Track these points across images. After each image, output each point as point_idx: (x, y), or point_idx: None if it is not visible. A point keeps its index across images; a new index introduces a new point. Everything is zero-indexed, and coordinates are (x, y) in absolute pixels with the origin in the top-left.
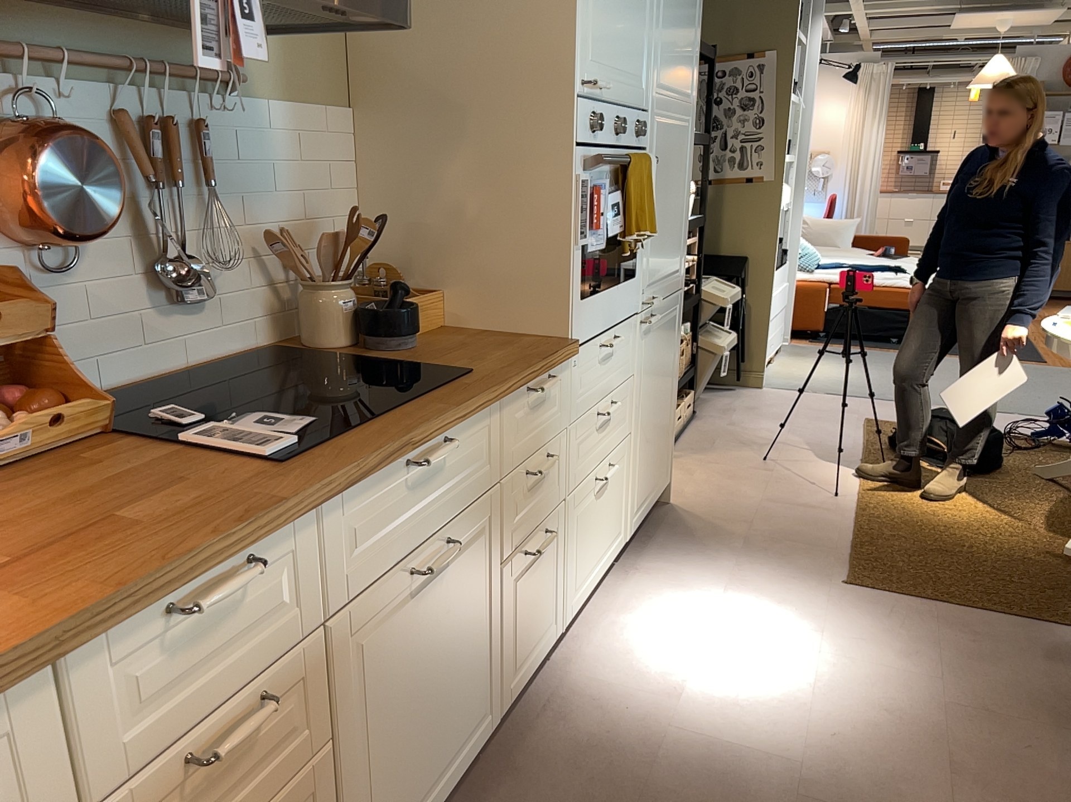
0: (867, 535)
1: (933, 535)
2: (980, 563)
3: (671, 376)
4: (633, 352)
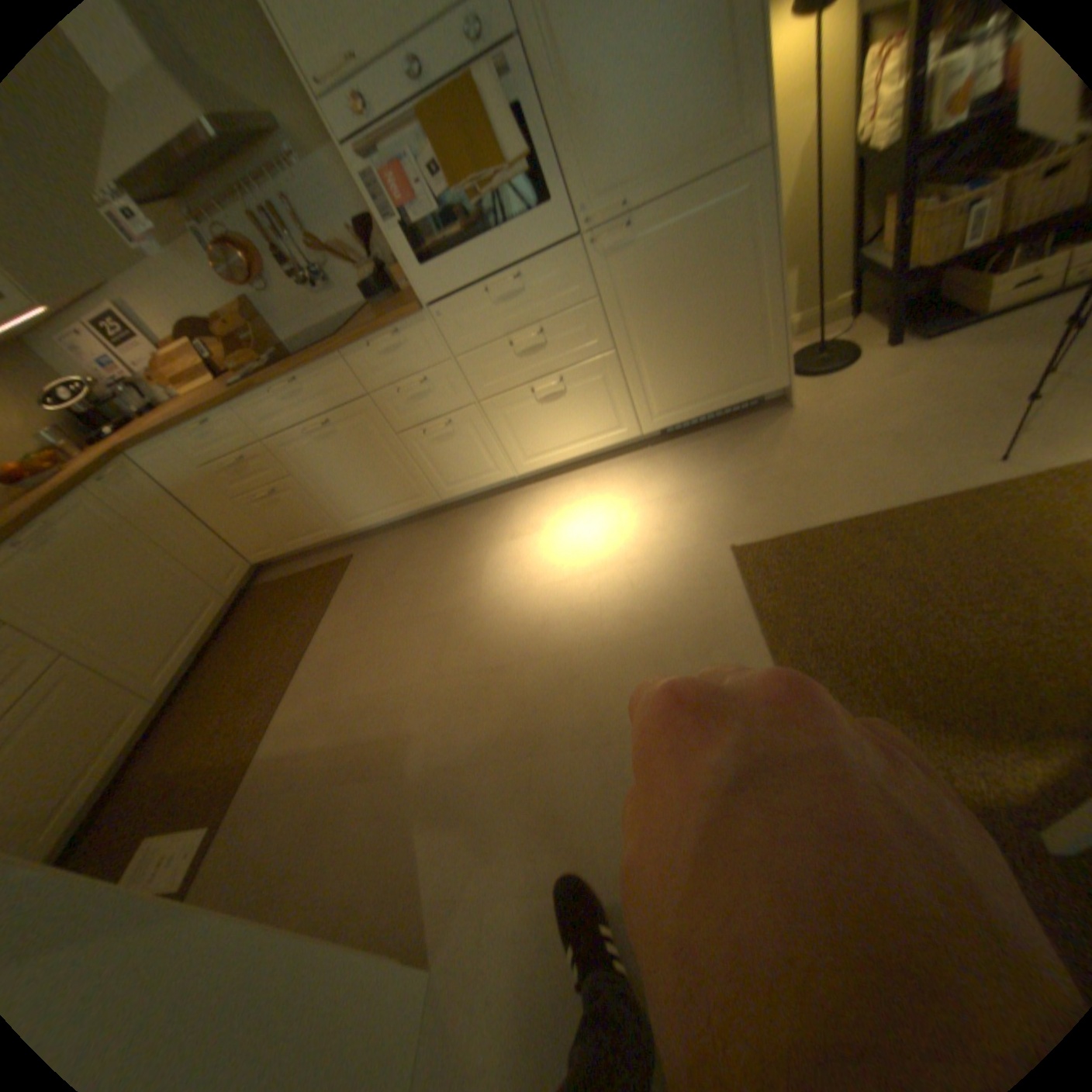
0: (889, 523)
1: (984, 571)
2: (936, 633)
3: (746, 271)
4: (583, 274)
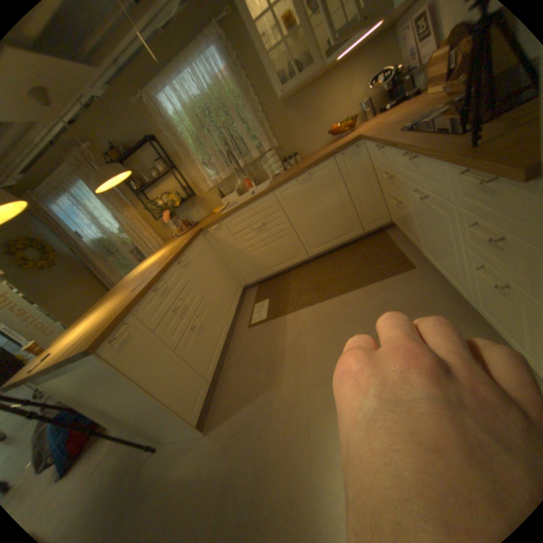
0: None
1: None
2: None
3: None
4: None
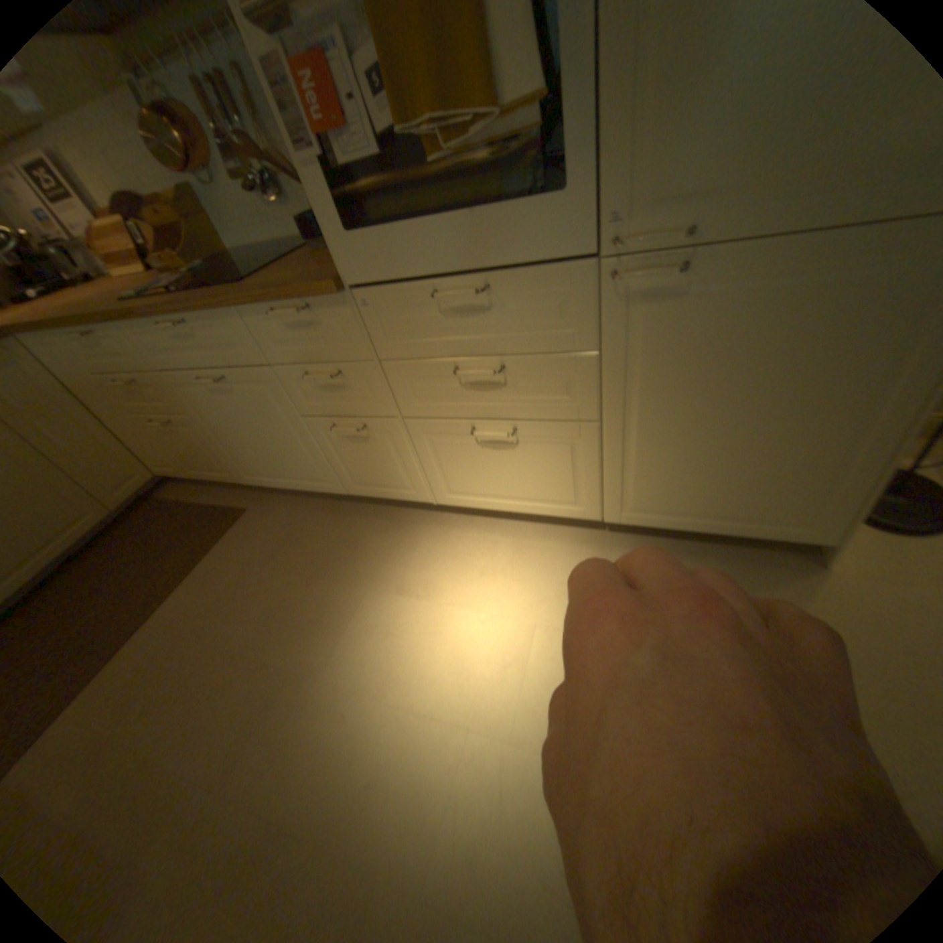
0: None
1: None
2: None
3: (853, 396)
4: (583, 319)
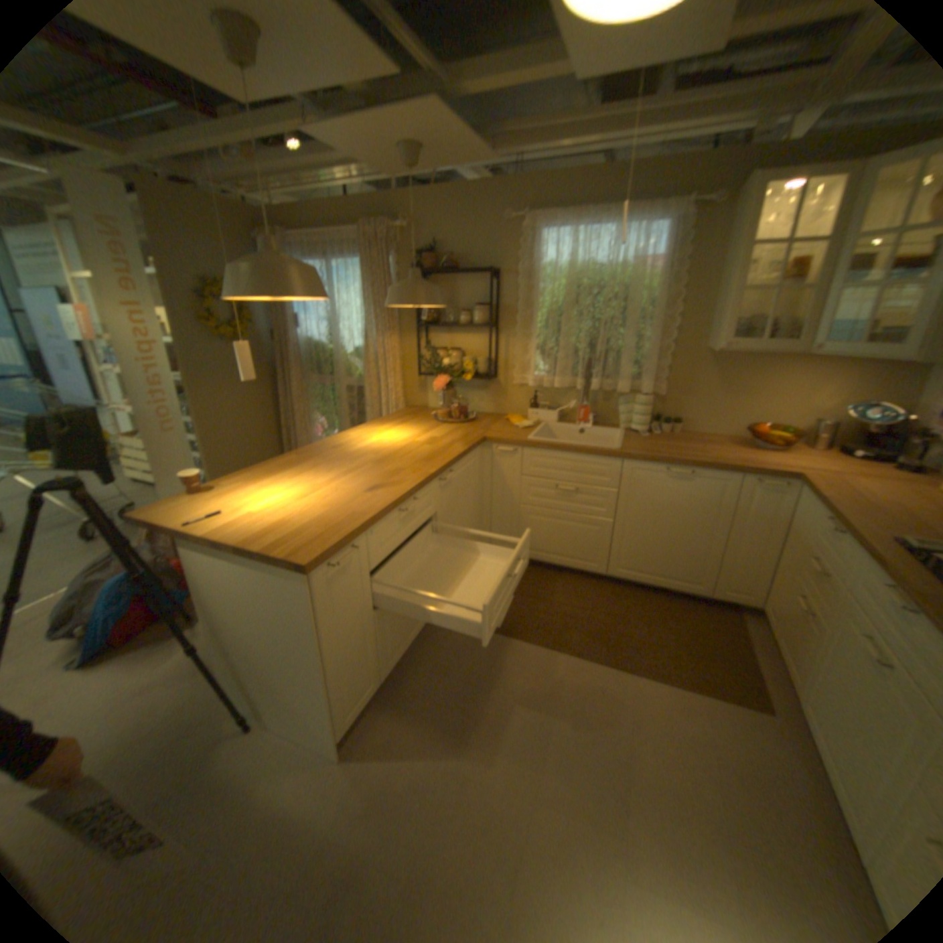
0: None
1: None
2: None
3: None
4: None
